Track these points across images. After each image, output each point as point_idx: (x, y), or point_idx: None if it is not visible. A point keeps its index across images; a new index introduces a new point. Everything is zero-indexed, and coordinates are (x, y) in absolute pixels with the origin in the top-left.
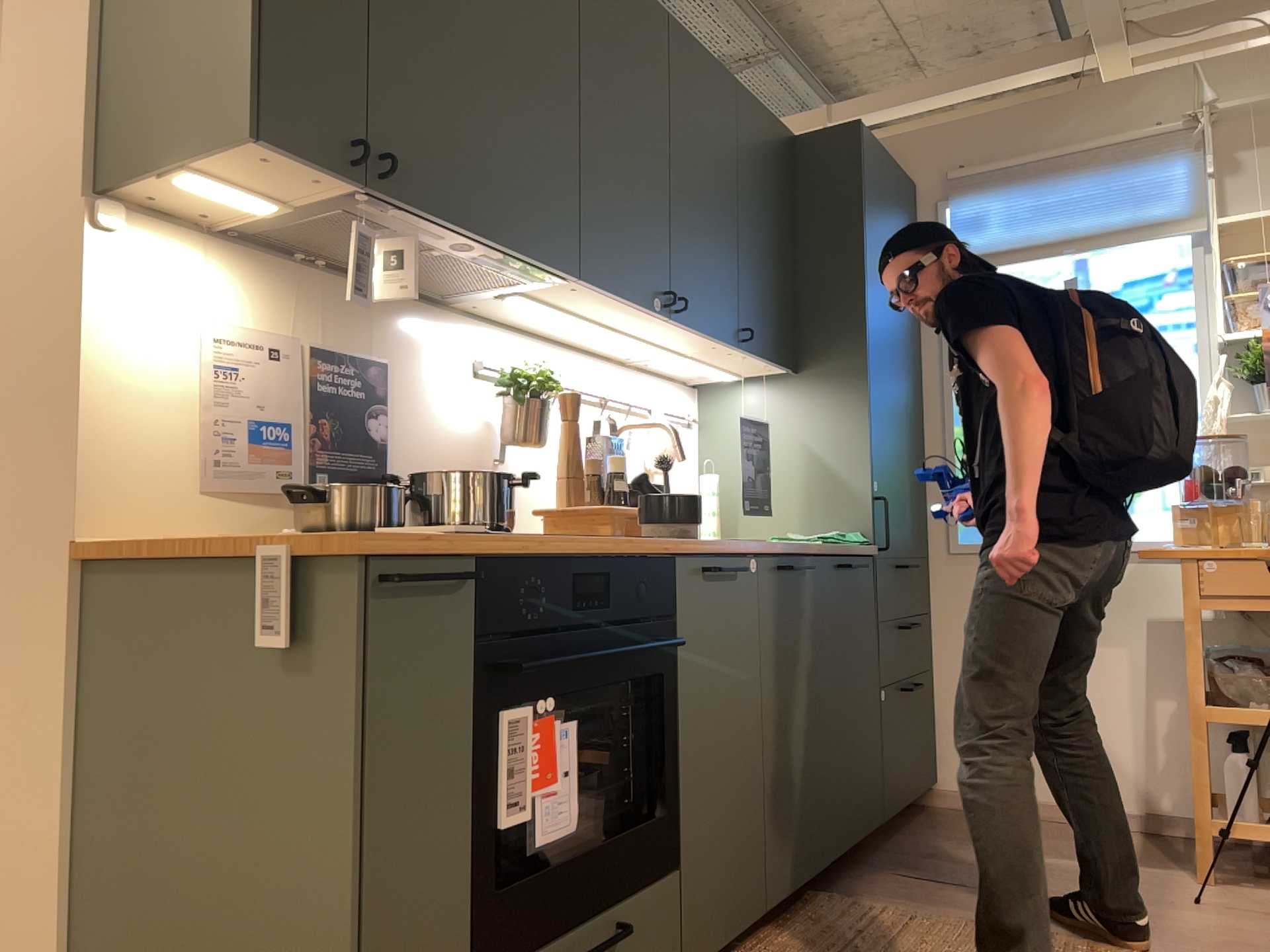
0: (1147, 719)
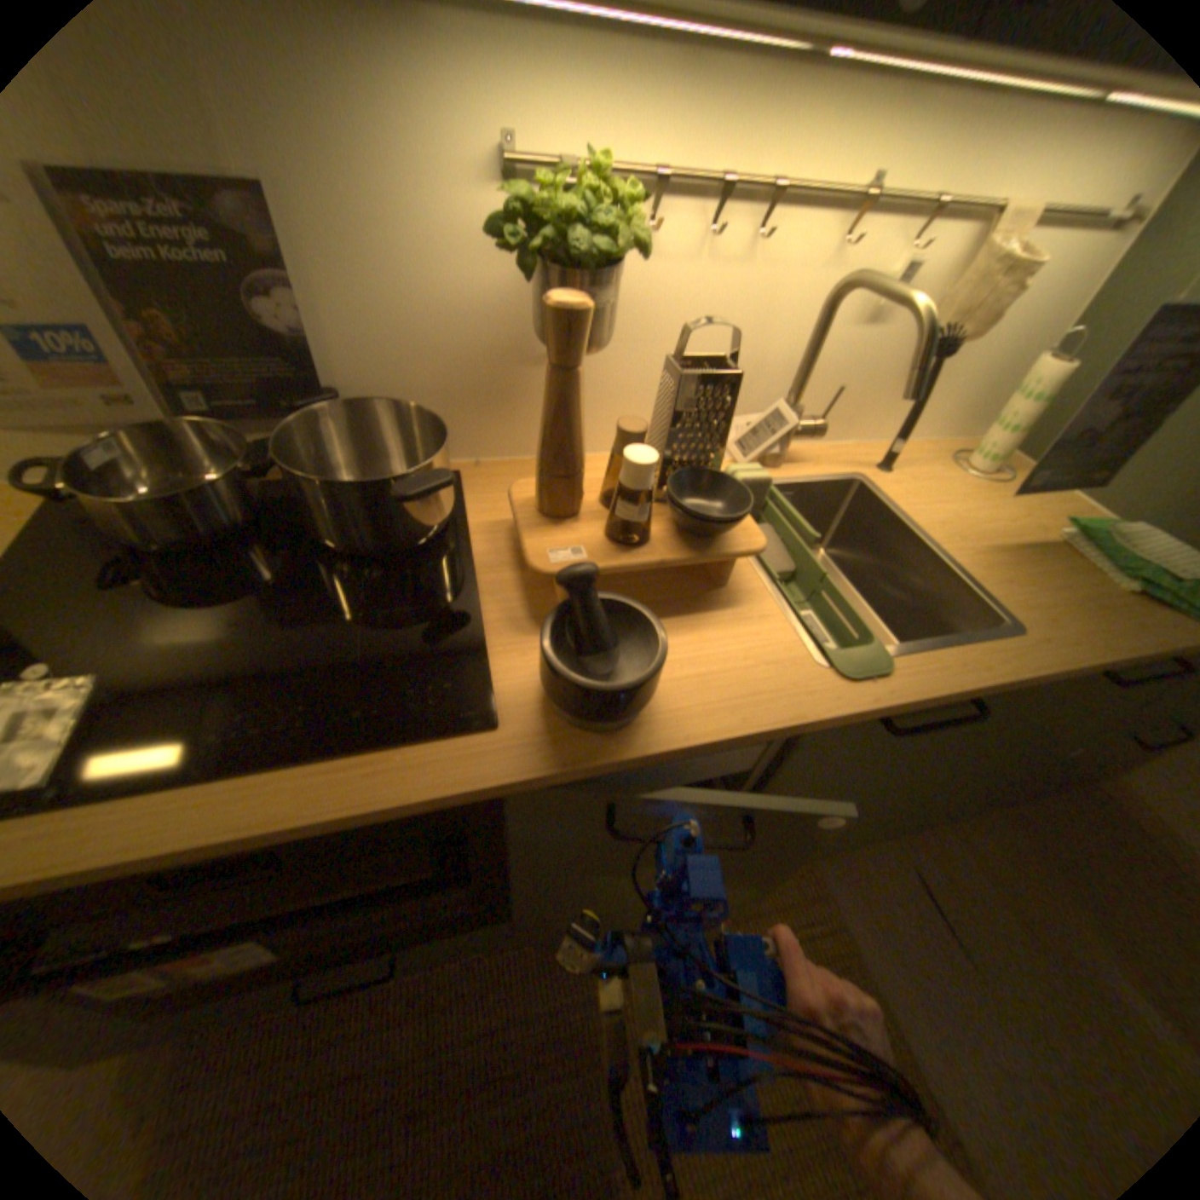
0: None
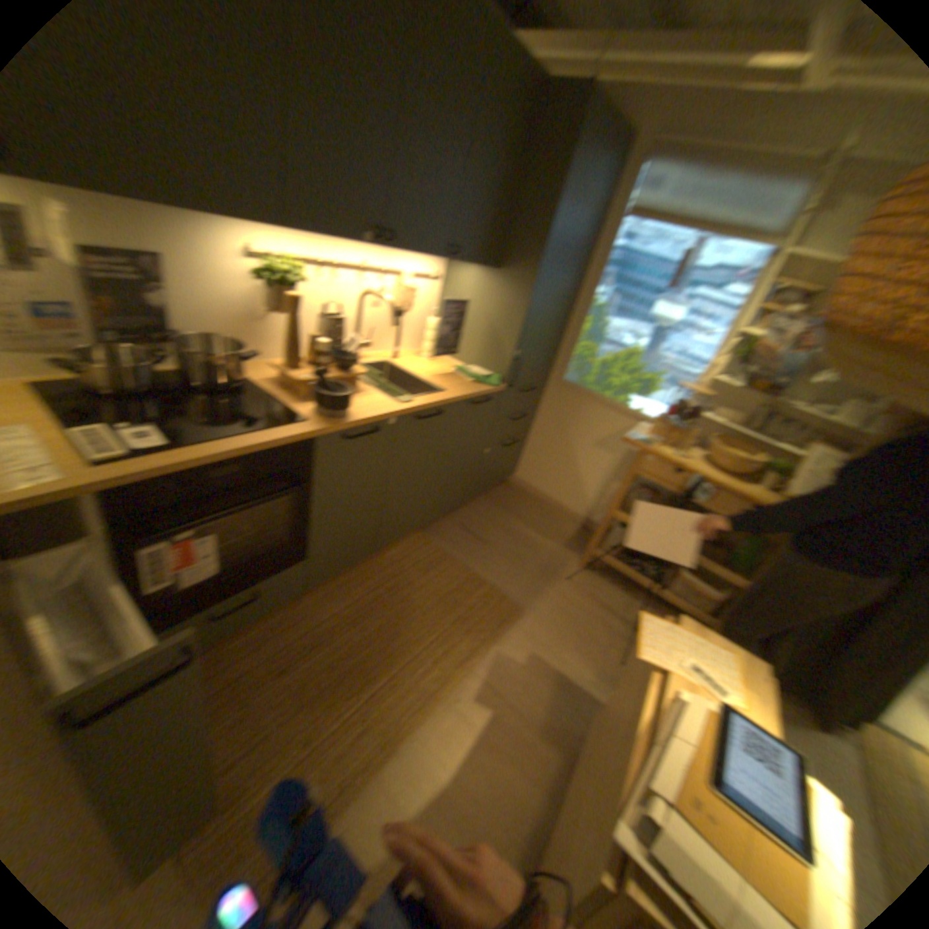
0: (603, 488)
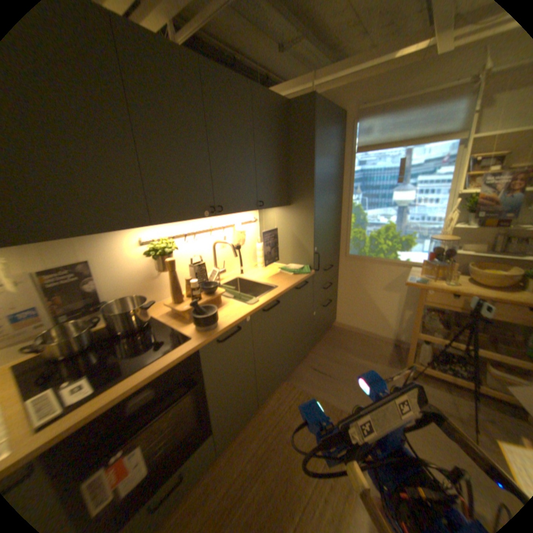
0: (401, 315)
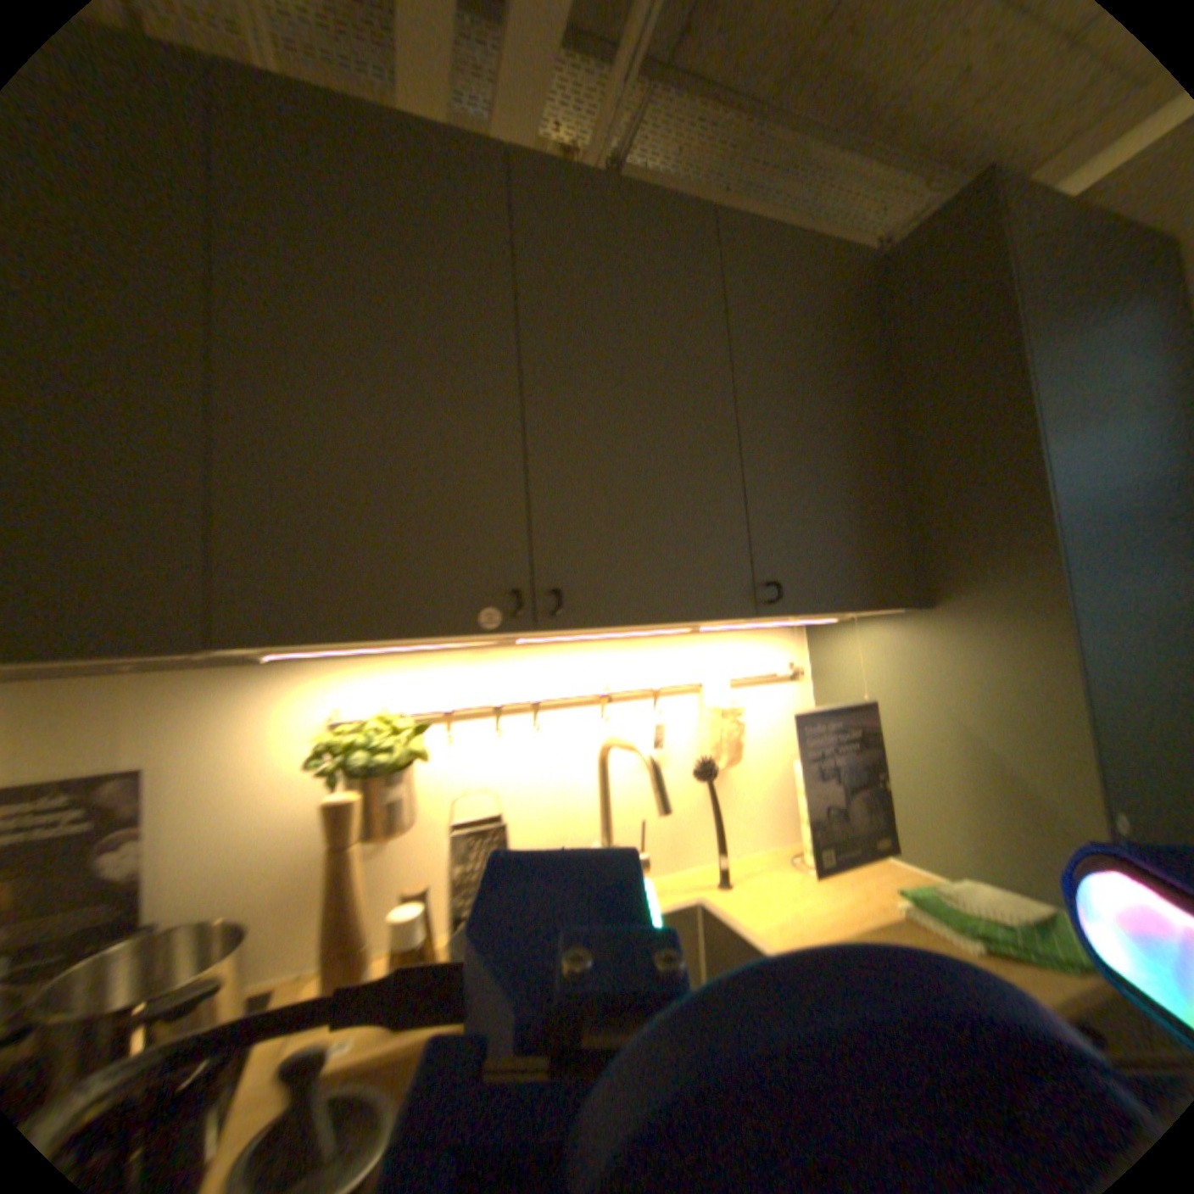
0: None
